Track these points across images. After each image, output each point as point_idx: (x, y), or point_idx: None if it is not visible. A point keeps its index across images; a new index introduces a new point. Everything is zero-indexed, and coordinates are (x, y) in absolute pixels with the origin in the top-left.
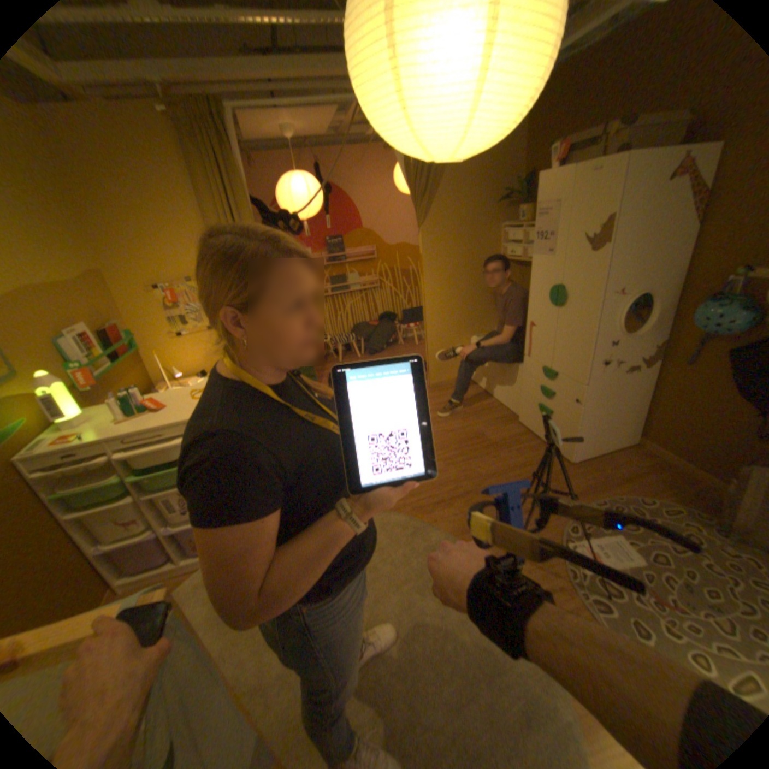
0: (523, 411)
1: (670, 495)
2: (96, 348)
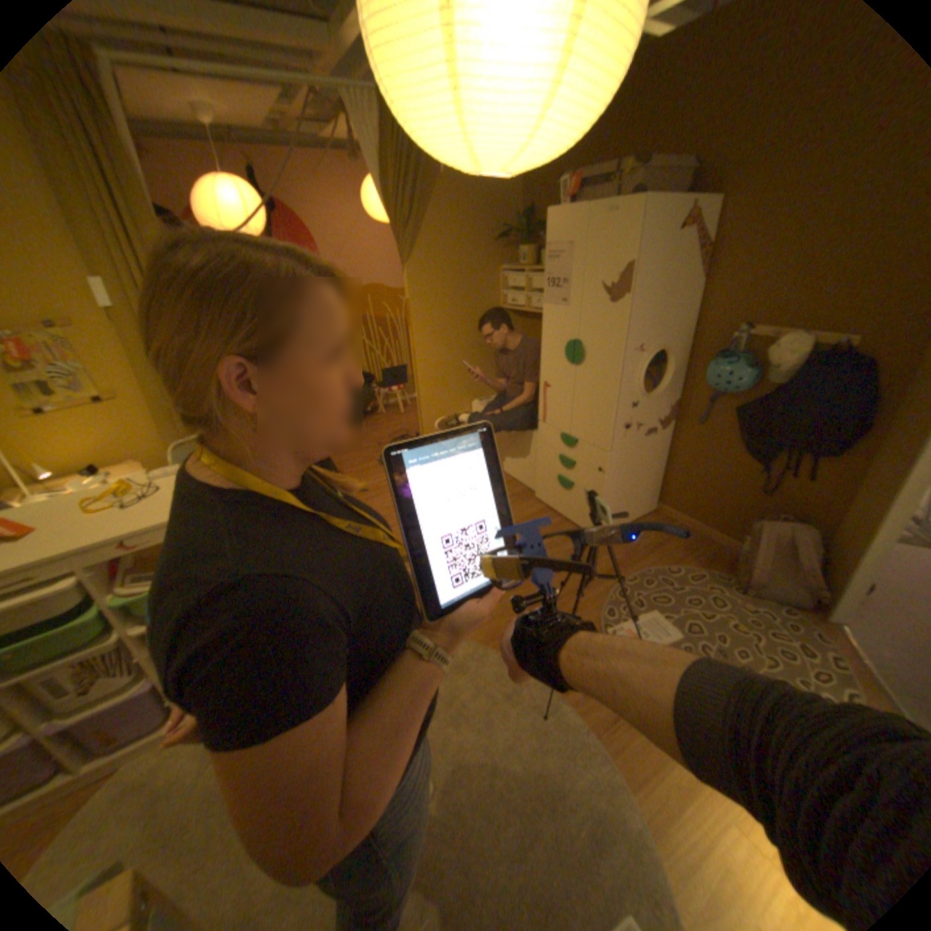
0: (540, 485)
1: (691, 560)
2: None
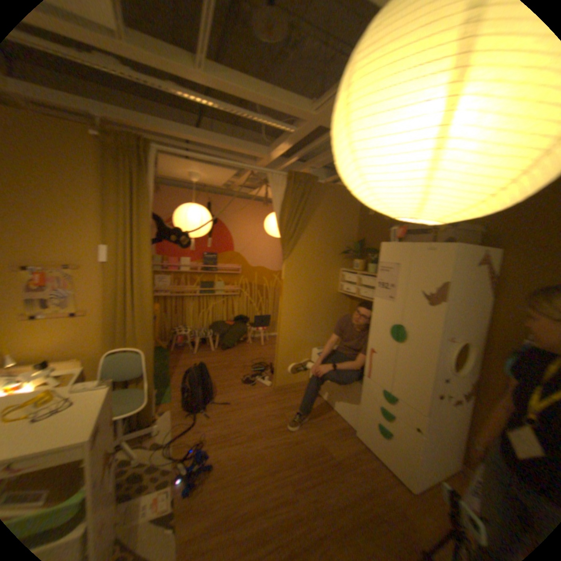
0: (363, 428)
1: None
2: None
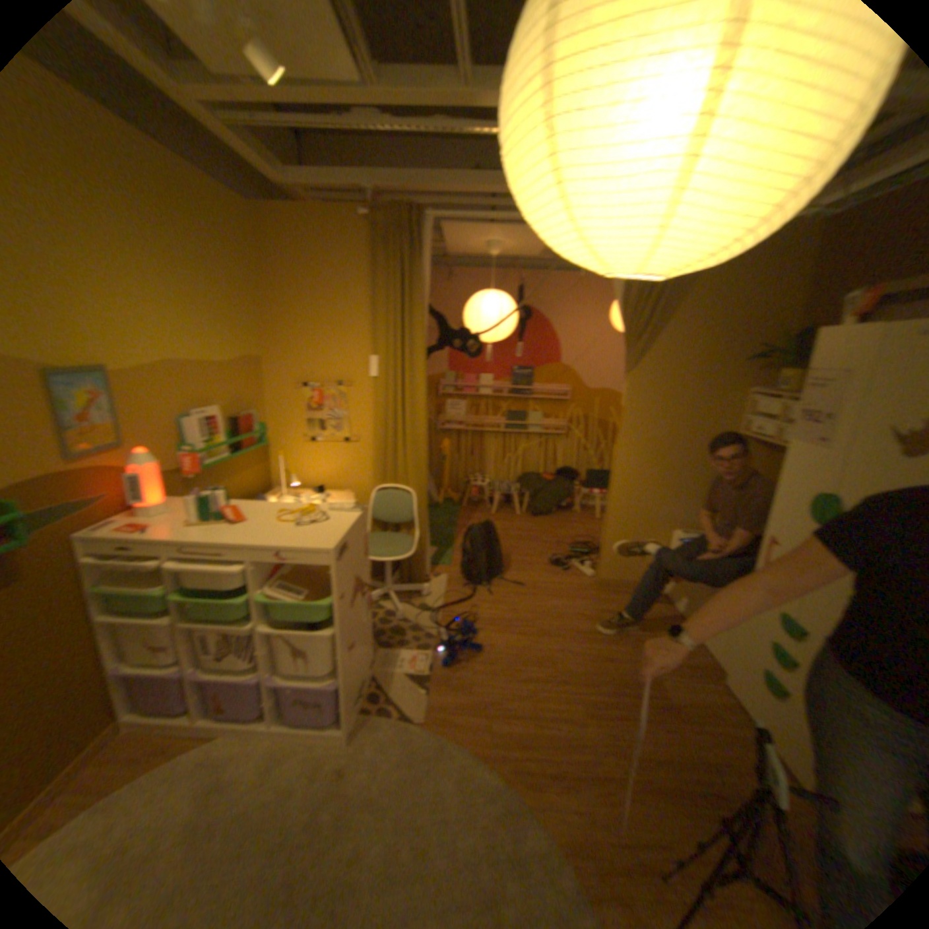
0: (739, 672)
1: None
2: (223, 435)
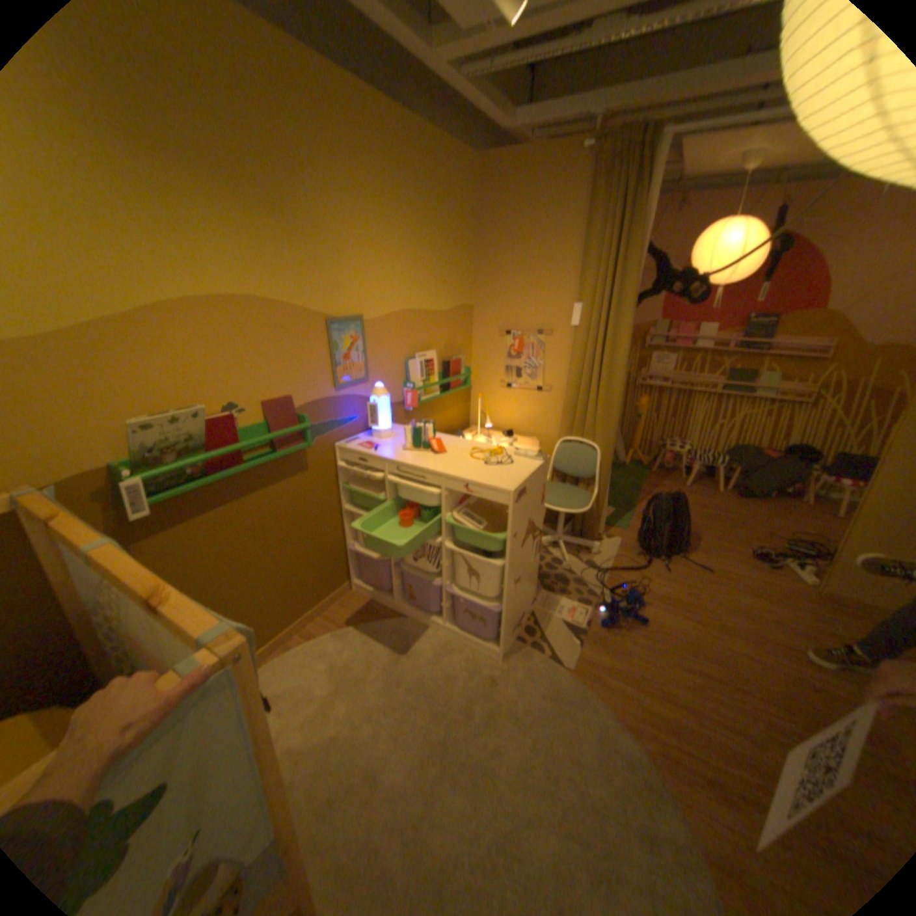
0: None
1: None
2: (434, 377)
